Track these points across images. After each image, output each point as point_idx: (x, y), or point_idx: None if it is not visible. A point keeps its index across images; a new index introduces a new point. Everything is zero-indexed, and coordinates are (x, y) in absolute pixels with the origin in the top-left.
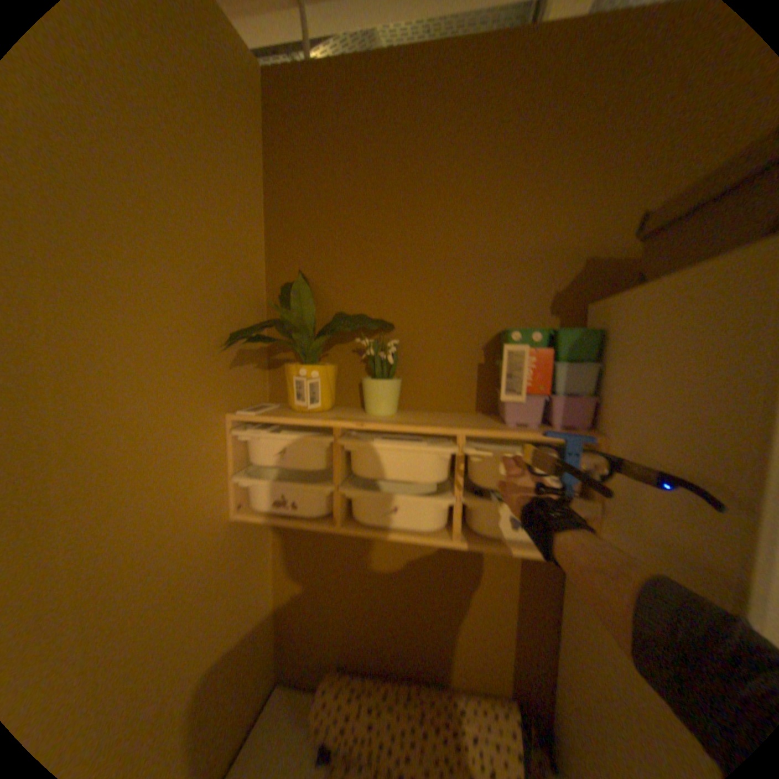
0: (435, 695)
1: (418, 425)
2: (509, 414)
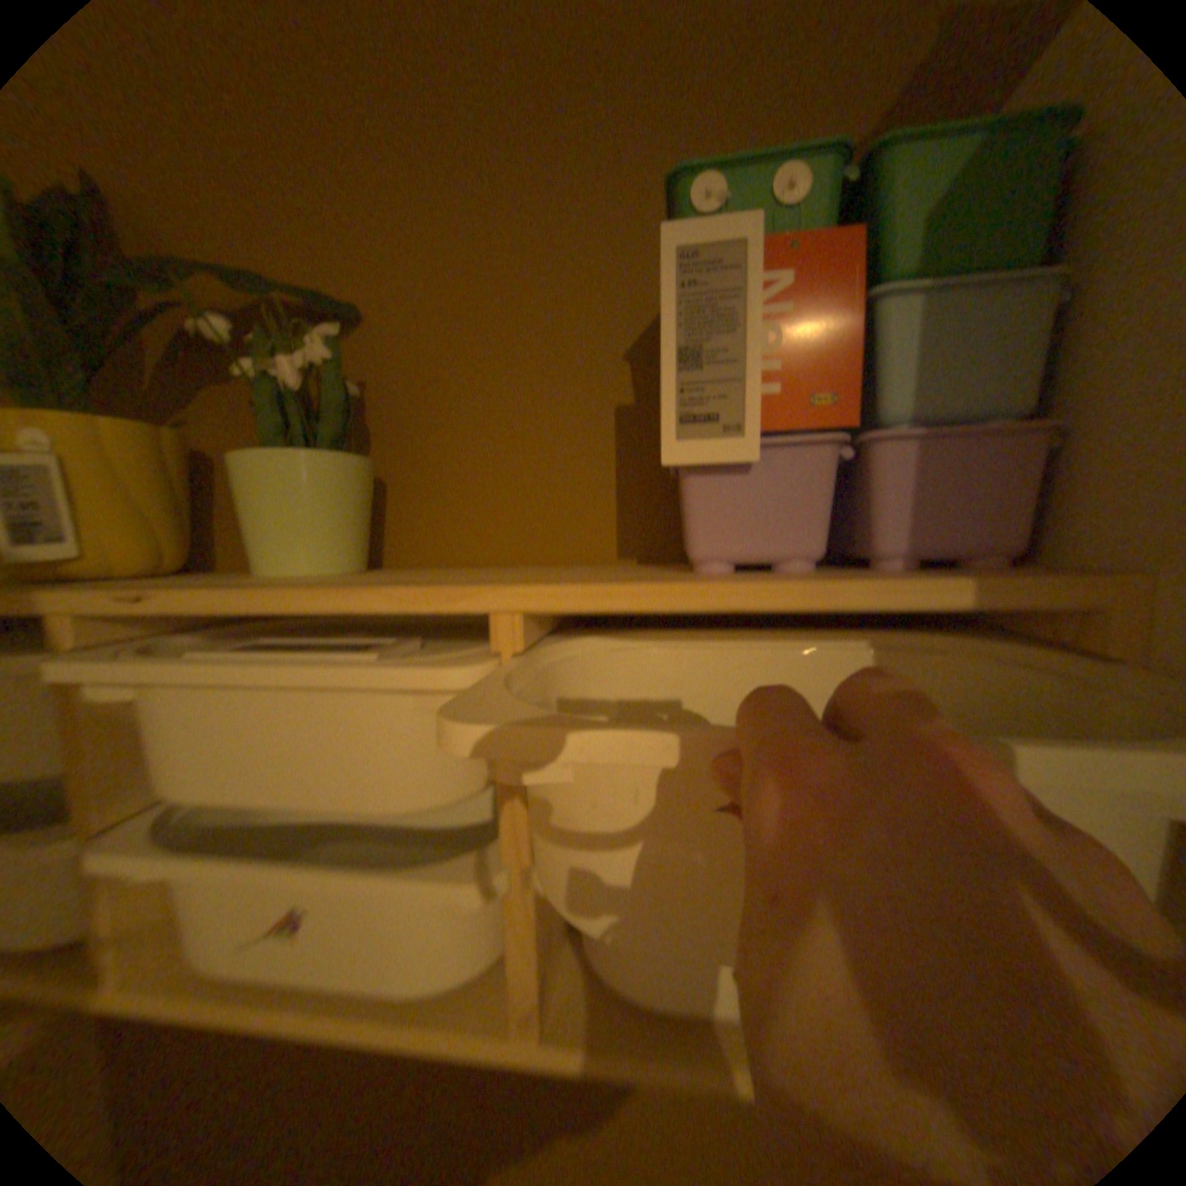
0: None
1: (341, 588)
2: (697, 528)
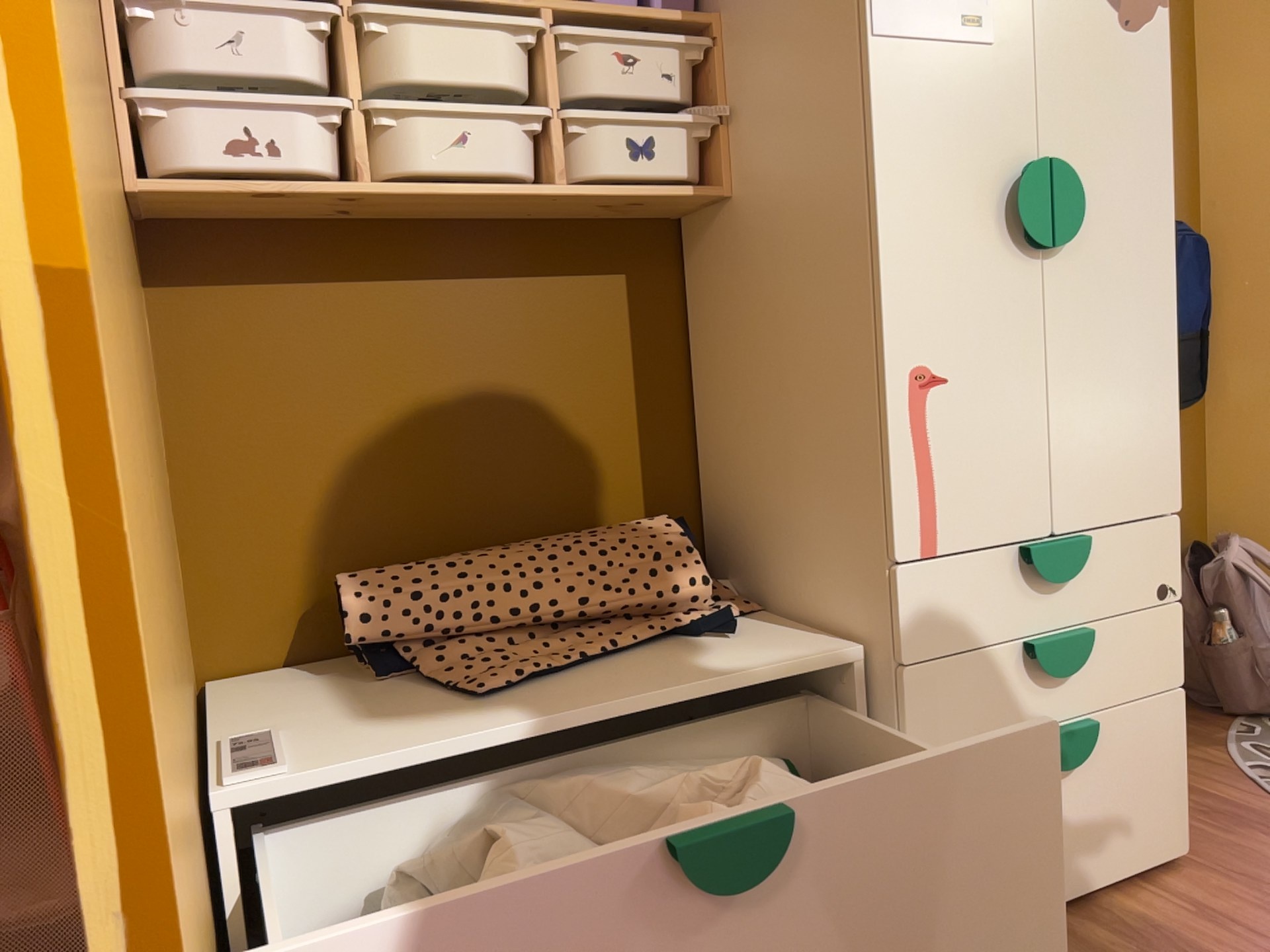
0: (545, 536)
1: None
2: None
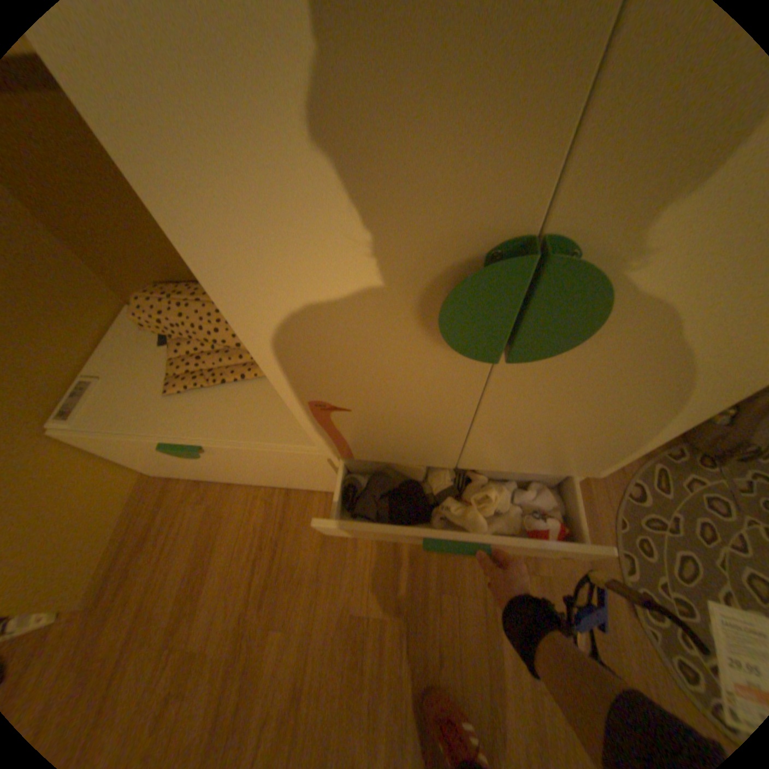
0: None
1: None
2: None
